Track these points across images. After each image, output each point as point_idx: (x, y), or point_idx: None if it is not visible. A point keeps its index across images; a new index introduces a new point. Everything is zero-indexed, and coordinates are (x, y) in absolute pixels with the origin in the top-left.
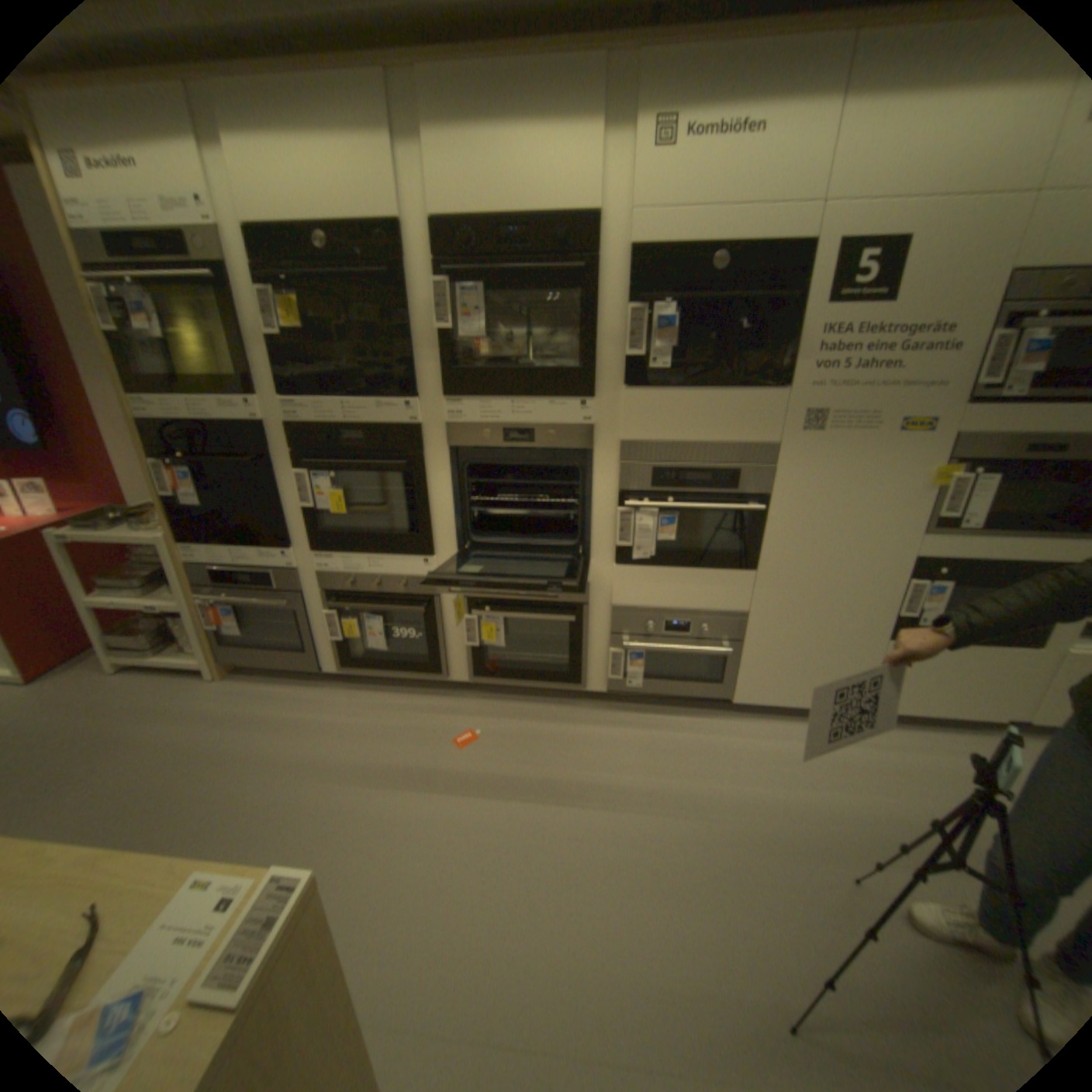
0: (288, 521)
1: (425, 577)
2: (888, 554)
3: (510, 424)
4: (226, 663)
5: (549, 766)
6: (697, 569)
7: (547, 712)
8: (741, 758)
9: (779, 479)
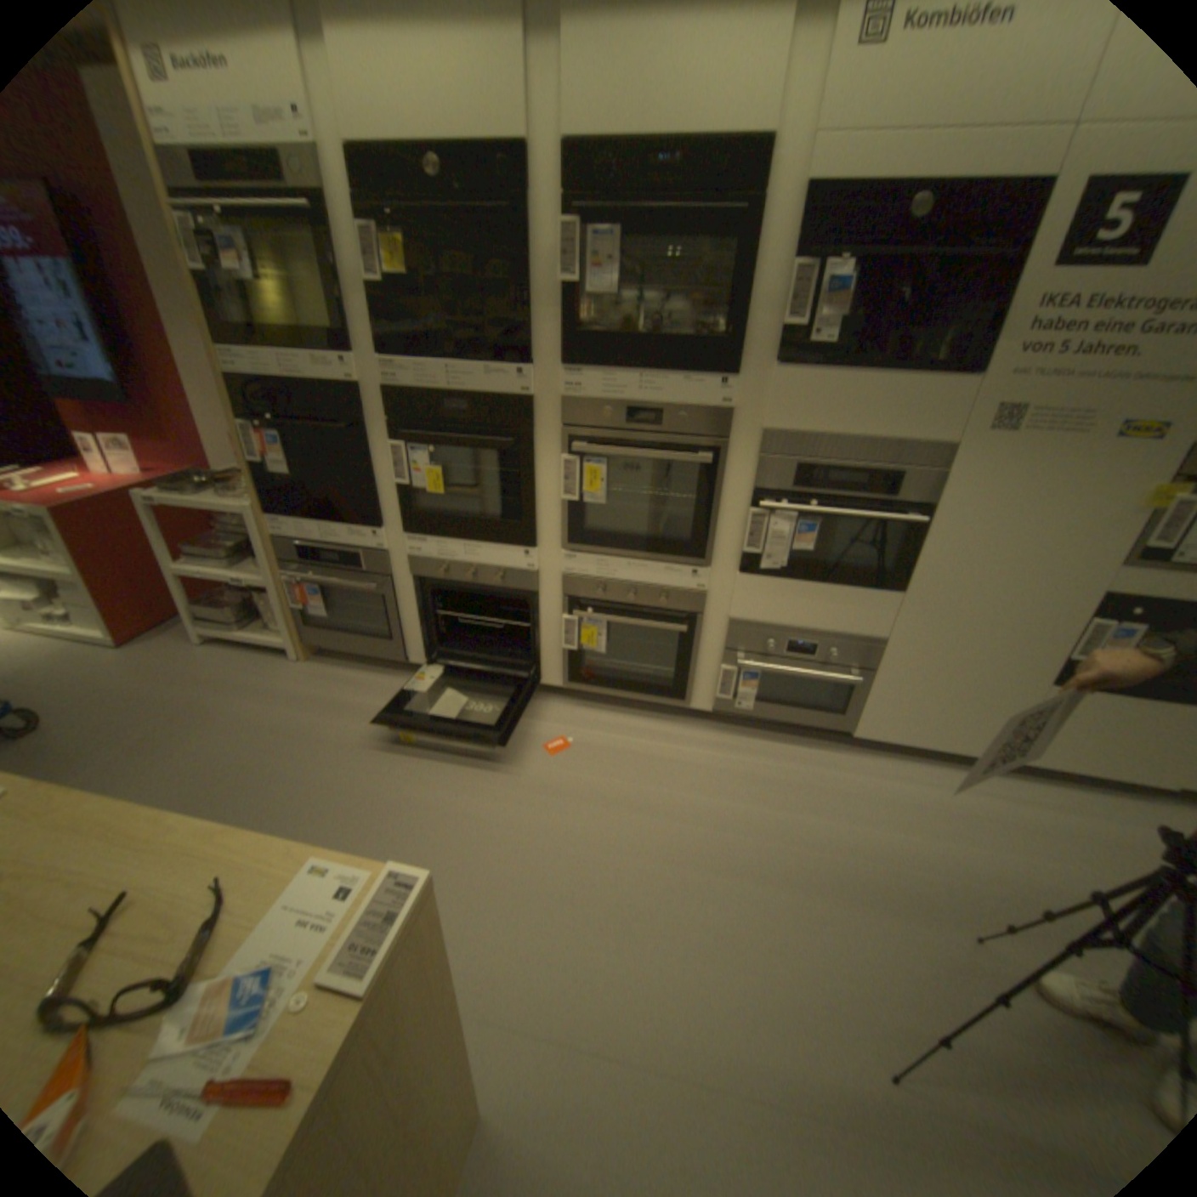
0: (381, 498)
1: (525, 570)
2: (1071, 586)
3: (635, 401)
4: (312, 644)
5: (646, 783)
6: (835, 585)
7: (645, 726)
8: (857, 796)
9: (951, 486)
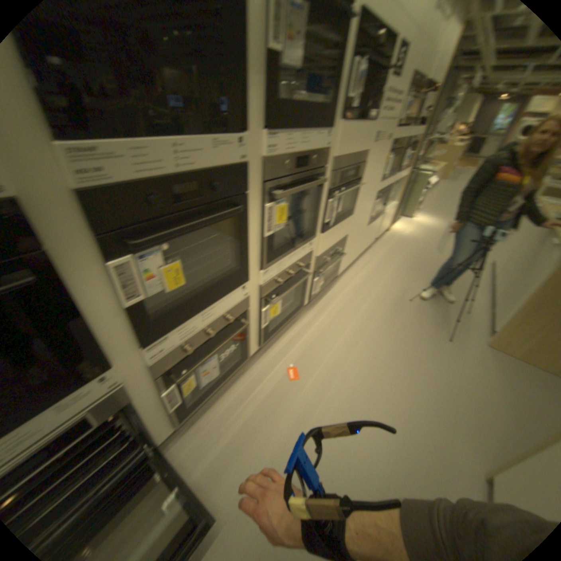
0: (100, 331)
1: (243, 298)
2: (374, 194)
3: (300, 151)
4: None
5: (329, 347)
6: (341, 222)
7: (293, 330)
8: (354, 293)
9: (366, 168)
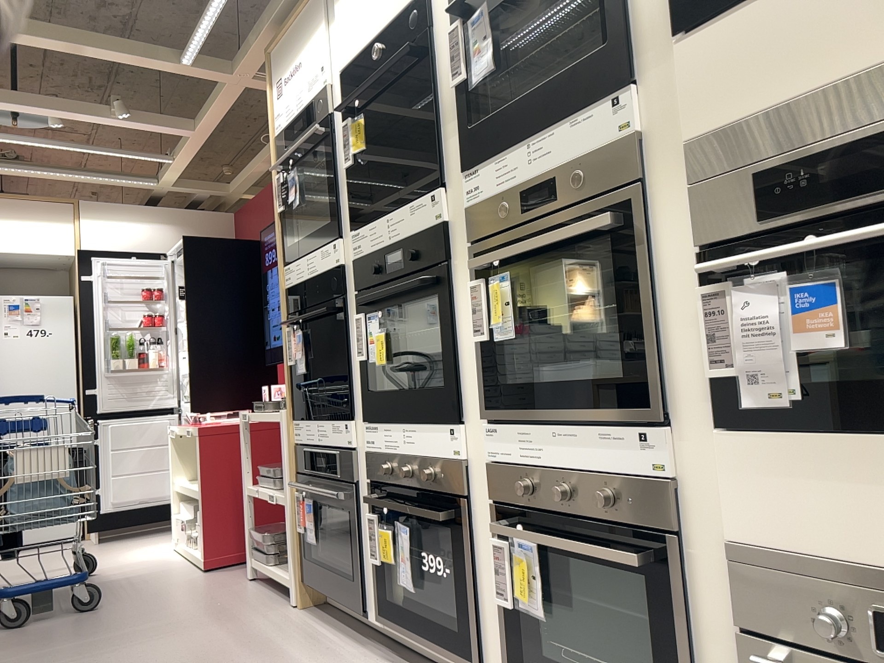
0: (353, 380)
1: (452, 457)
2: None
3: (527, 176)
4: (312, 582)
5: None
6: None
7: None
8: None
9: None
